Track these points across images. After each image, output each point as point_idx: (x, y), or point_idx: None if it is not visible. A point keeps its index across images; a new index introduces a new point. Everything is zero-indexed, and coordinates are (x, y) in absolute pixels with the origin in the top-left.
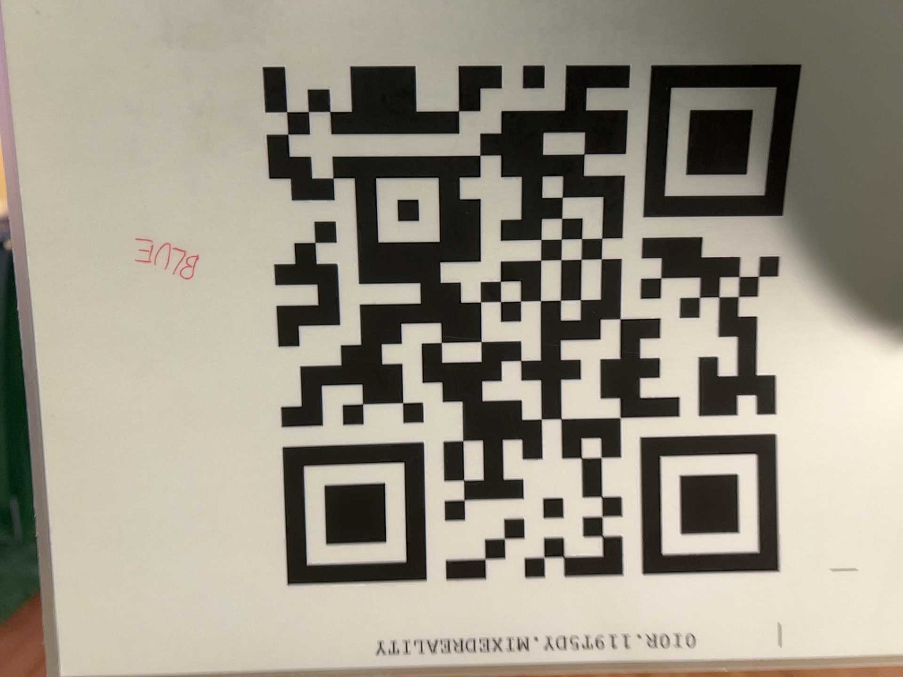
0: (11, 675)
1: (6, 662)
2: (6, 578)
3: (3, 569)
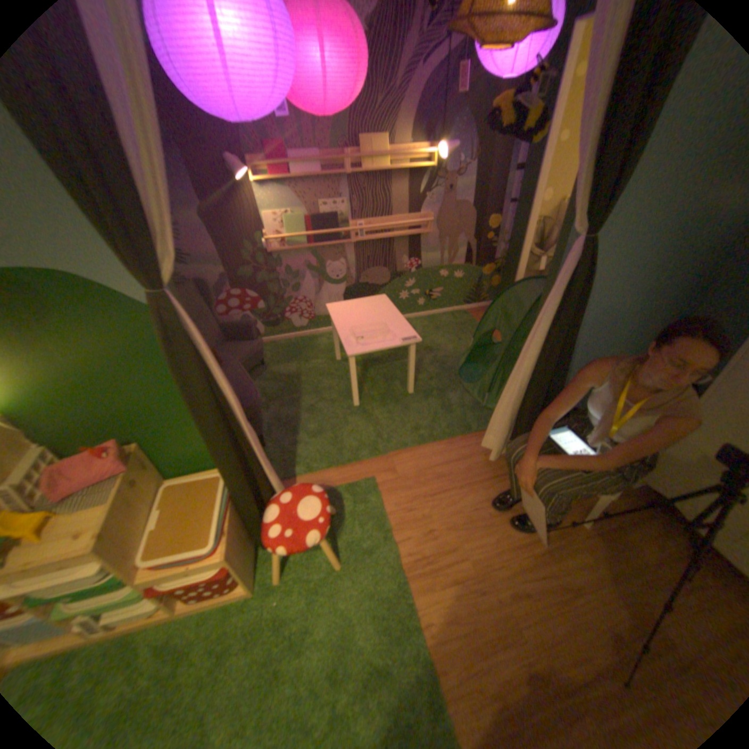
0: (436, 464)
1: (439, 458)
2: (467, 423)
3: (469, 418)
